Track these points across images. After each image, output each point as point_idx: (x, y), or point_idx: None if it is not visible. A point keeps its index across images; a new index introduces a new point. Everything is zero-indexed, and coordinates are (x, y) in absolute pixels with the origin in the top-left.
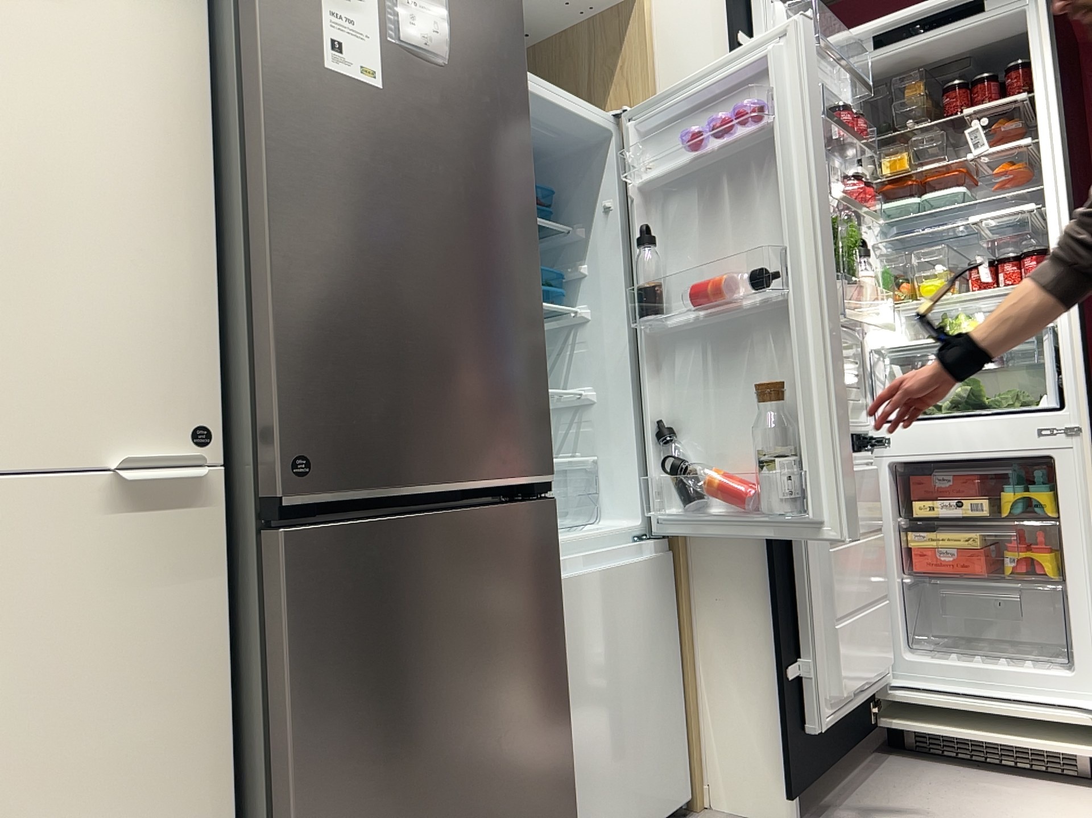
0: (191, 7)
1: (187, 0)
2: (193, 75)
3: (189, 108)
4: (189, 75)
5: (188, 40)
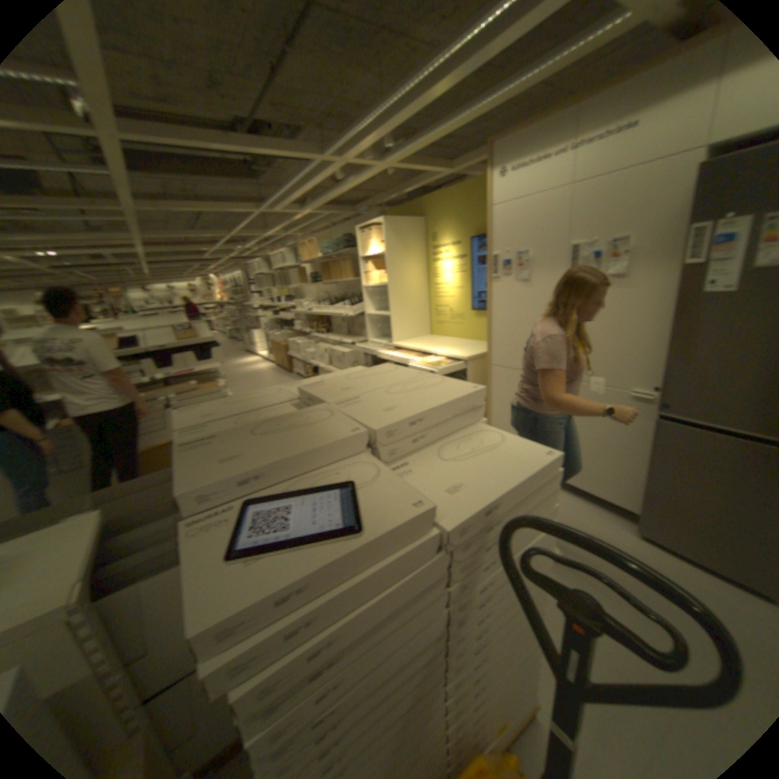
0: (679, 273)
1: (679, 271)
2: (676, 294)
3: (673, 304)
4: (675, 294)
5: (676, 284)
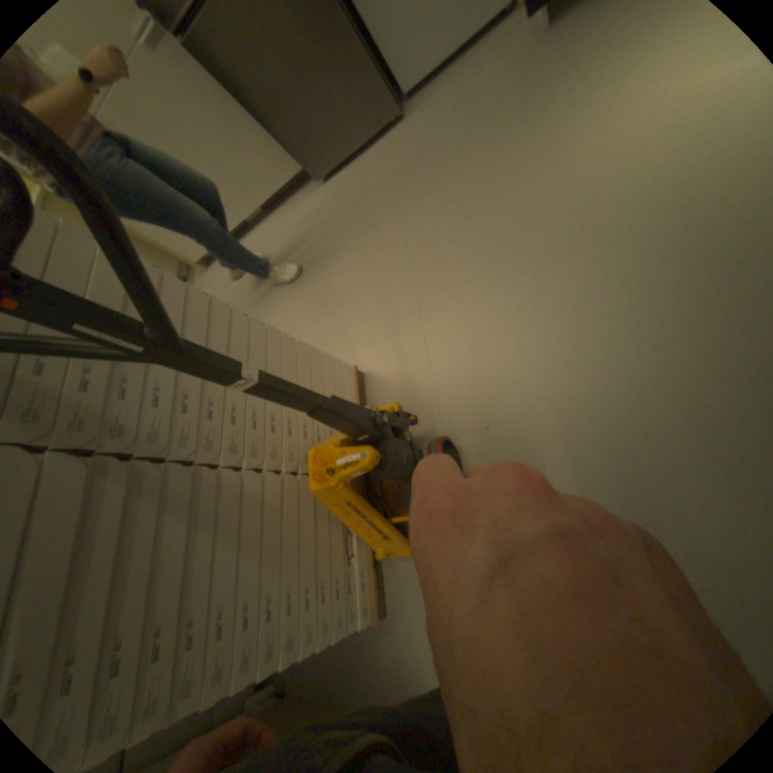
0: None
1: None
2: None
3: None
4: None
5: None
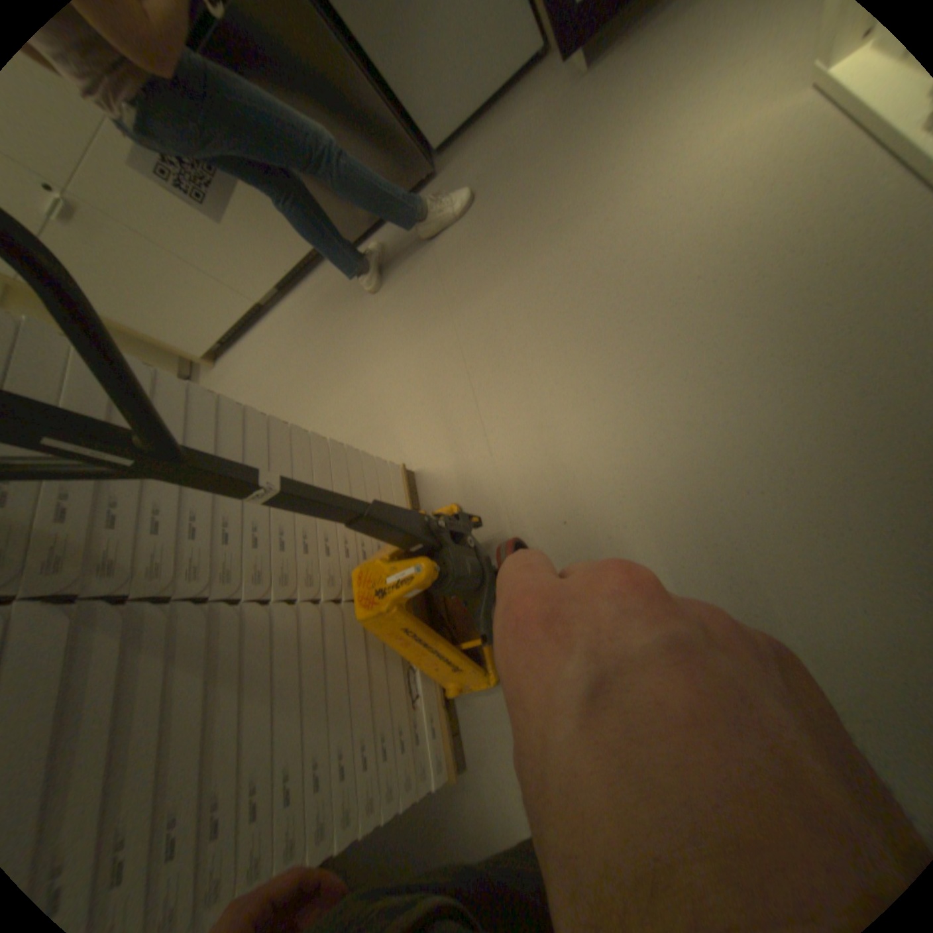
0: None
1: None
2: None
3: None
4: None
5: None
